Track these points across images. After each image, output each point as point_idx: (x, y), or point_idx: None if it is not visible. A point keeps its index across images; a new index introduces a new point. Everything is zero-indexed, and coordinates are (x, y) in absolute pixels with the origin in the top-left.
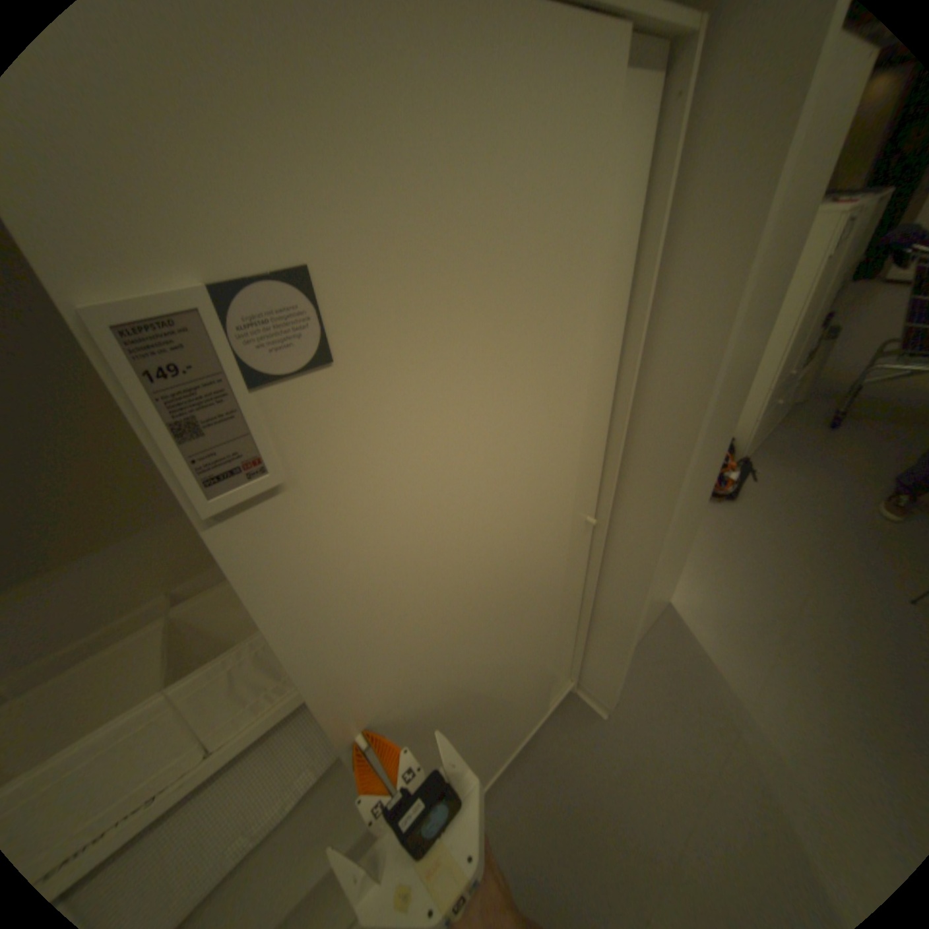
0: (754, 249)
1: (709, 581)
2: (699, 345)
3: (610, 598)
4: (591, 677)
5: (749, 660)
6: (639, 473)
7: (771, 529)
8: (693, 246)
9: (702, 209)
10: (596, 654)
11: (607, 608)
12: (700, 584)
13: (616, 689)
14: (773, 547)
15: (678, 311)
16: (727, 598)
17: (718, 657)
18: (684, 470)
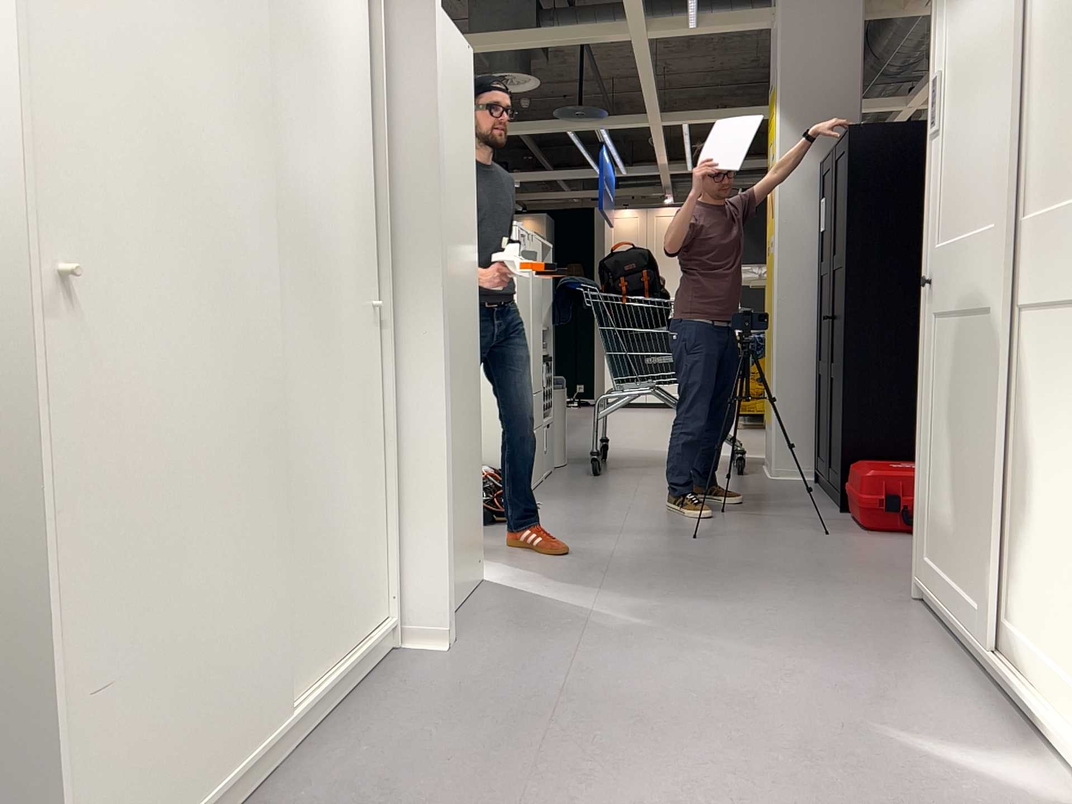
0: (437, 74)
1: (517, 561)
2: (424, 135)
3: (411, 424)
4: (415, 590)
5: (576, 587)
6: (408, 253)
7: (564, 527)
8: (405, 76)
9: (404, 56)
10: (414, 535)
11: (412, 442)
12: (509, 564)
13: (446, 573)
14: (571, 534)
15: (405, 116)
16: (539, 565)
17: (547, 592)
18: (439, 232)
